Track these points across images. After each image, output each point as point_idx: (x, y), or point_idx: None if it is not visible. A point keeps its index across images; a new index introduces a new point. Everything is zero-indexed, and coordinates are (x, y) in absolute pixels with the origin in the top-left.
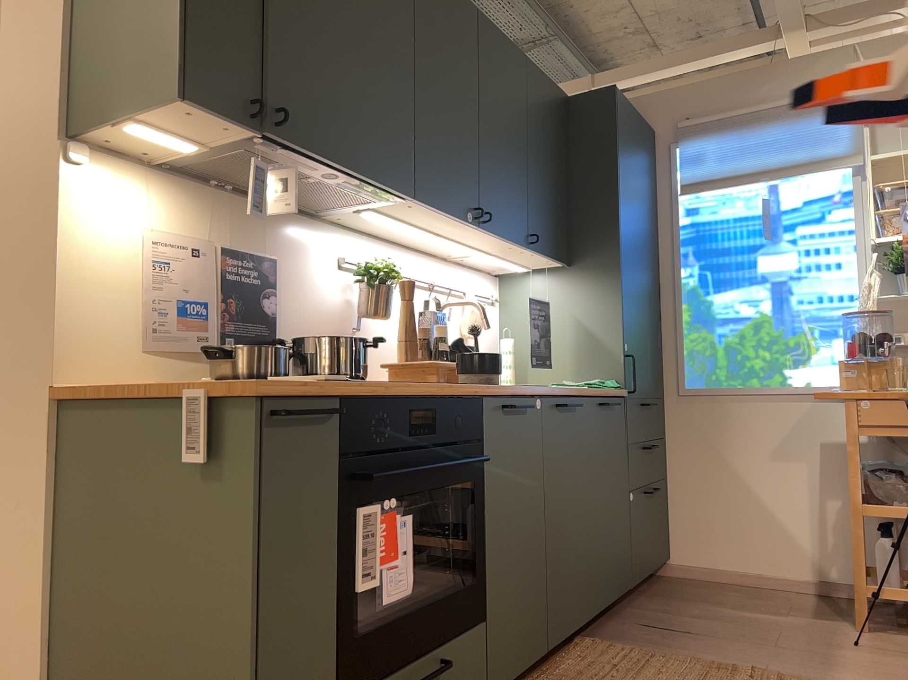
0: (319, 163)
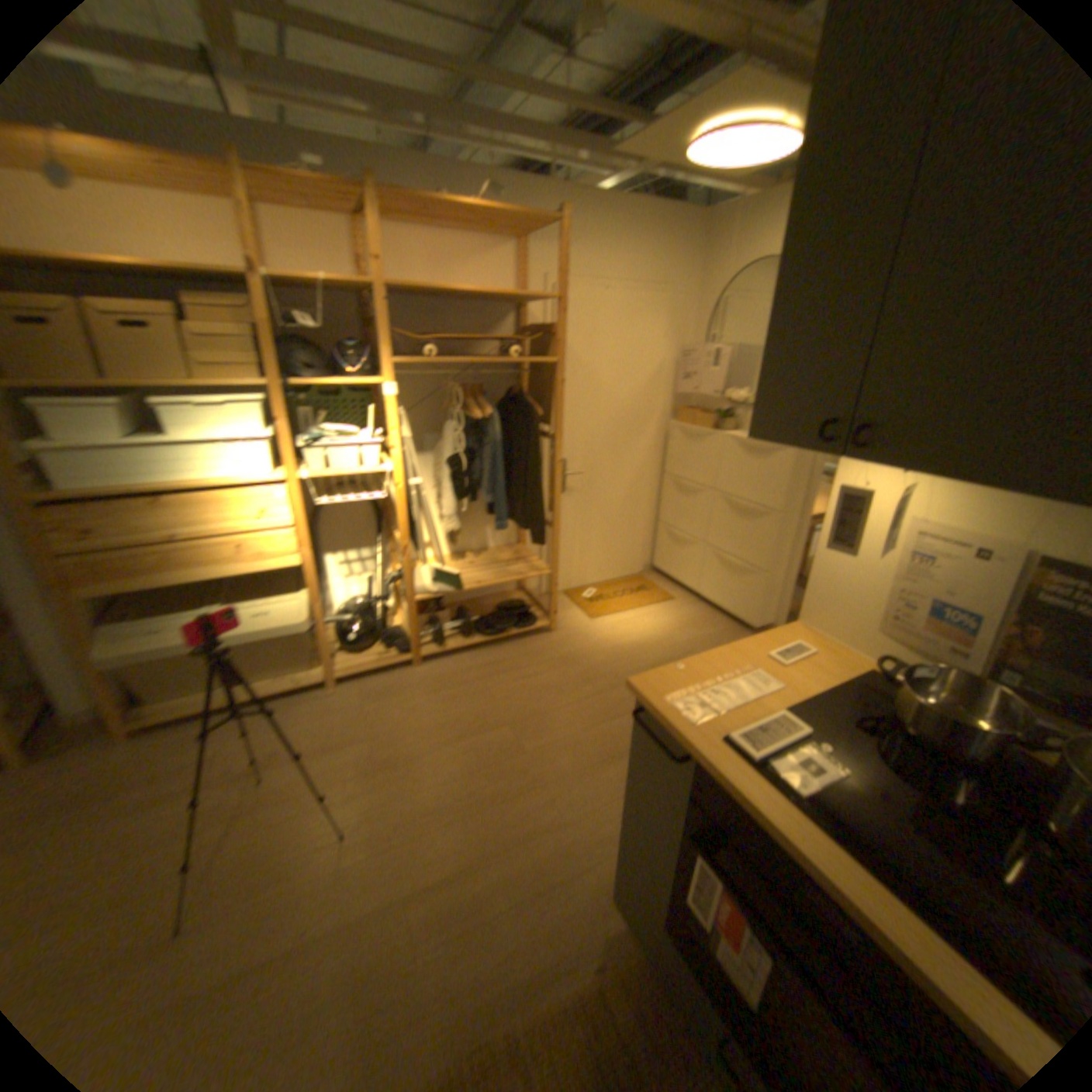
0: (1003, 483)
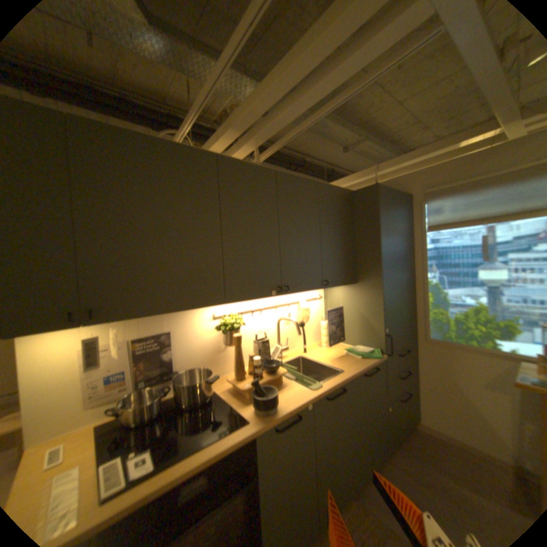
0: (145, 315)
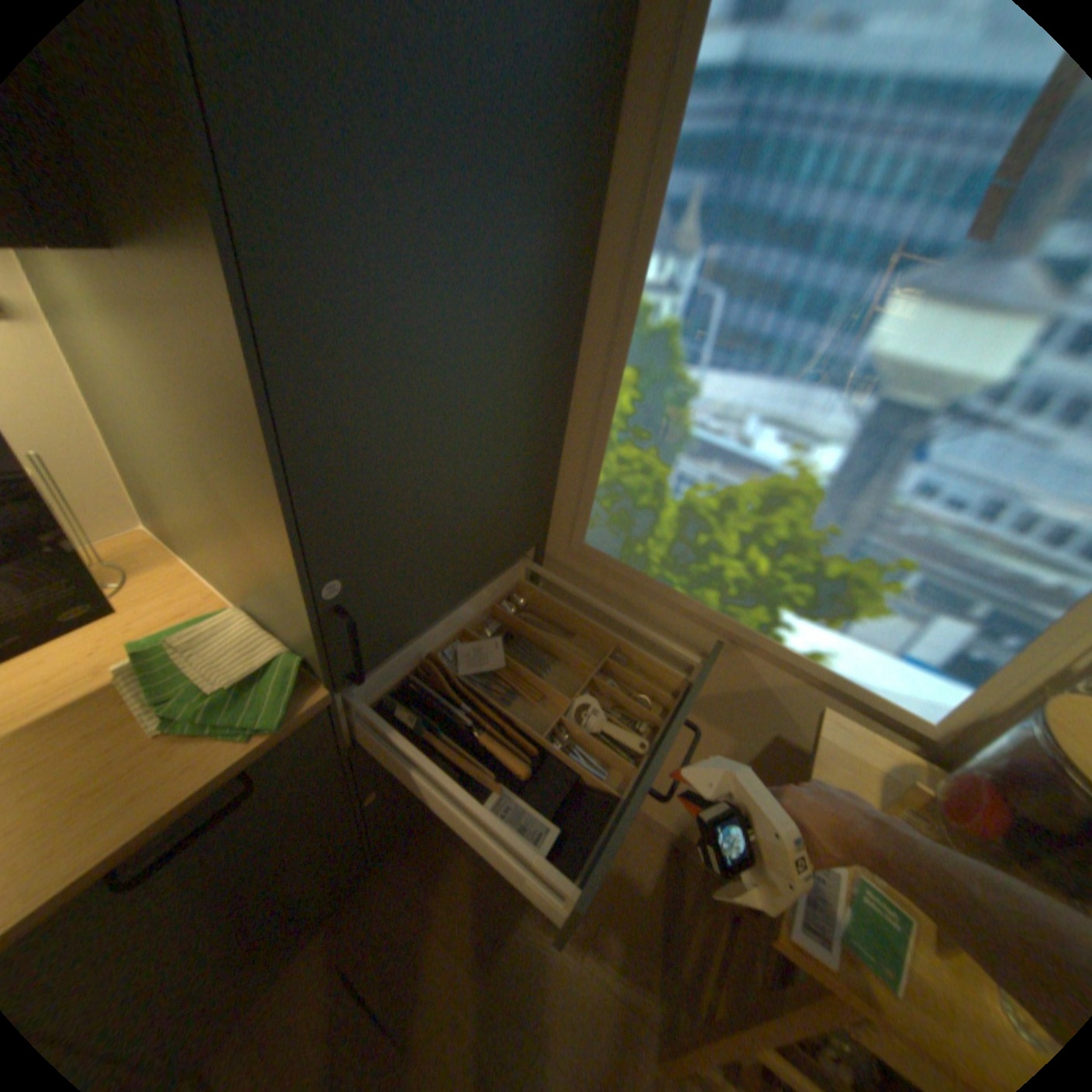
0: None
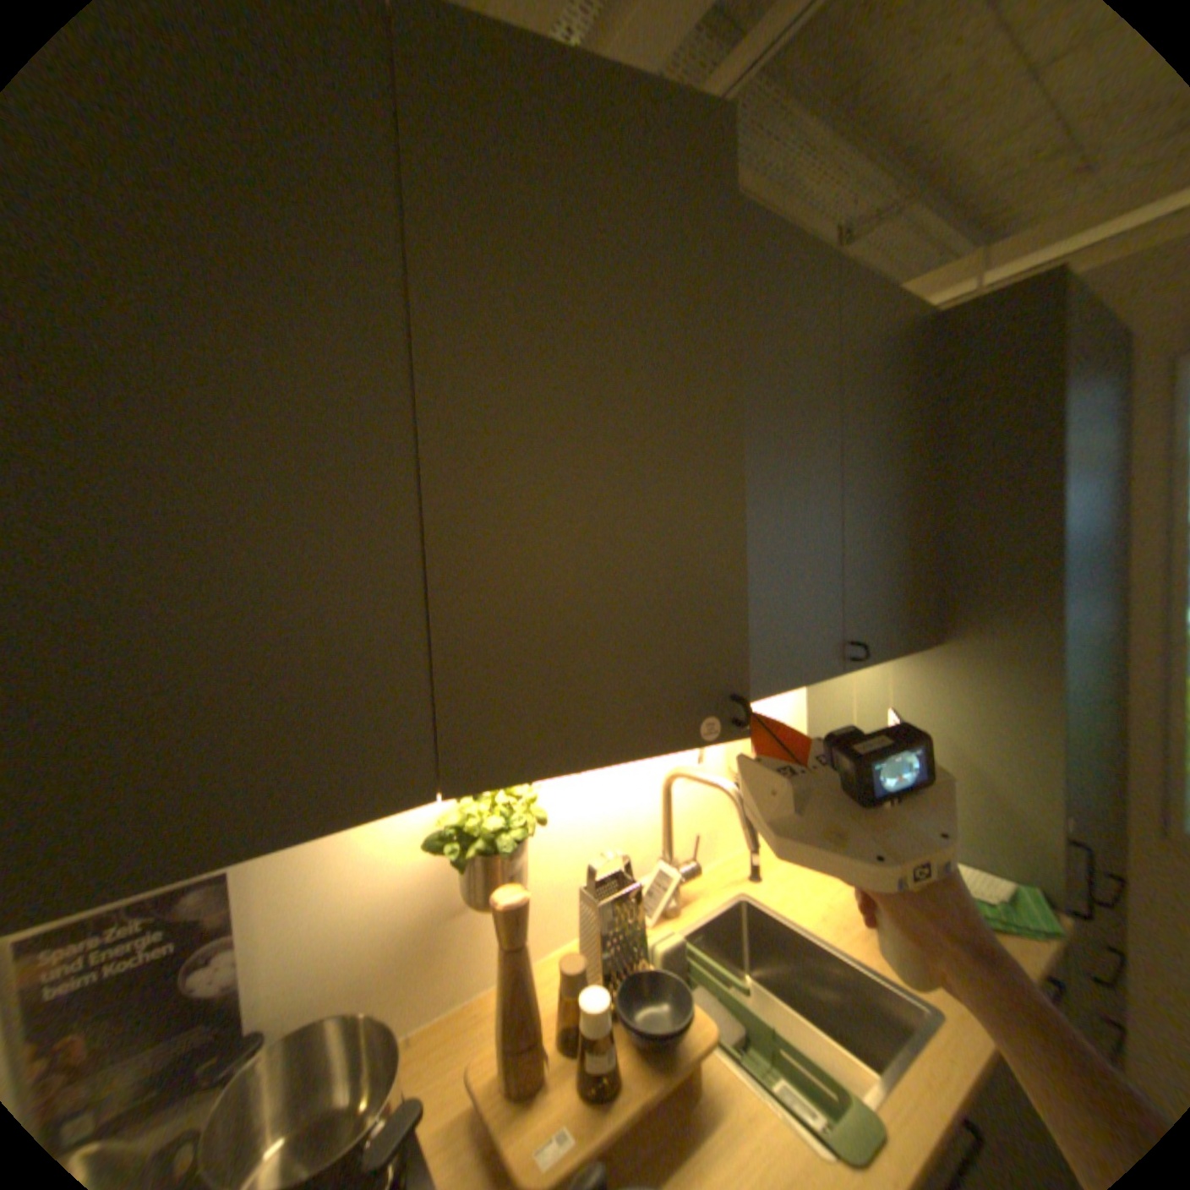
0: None
